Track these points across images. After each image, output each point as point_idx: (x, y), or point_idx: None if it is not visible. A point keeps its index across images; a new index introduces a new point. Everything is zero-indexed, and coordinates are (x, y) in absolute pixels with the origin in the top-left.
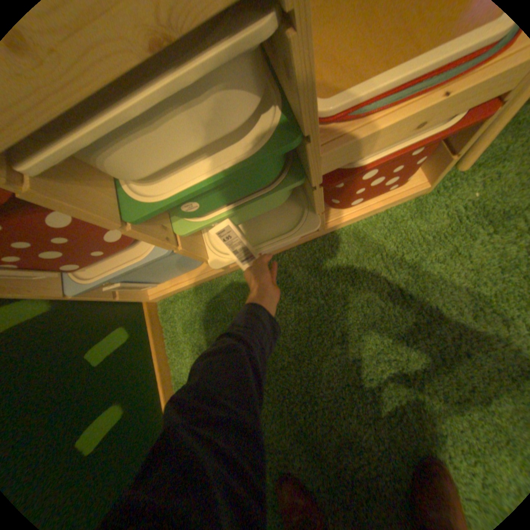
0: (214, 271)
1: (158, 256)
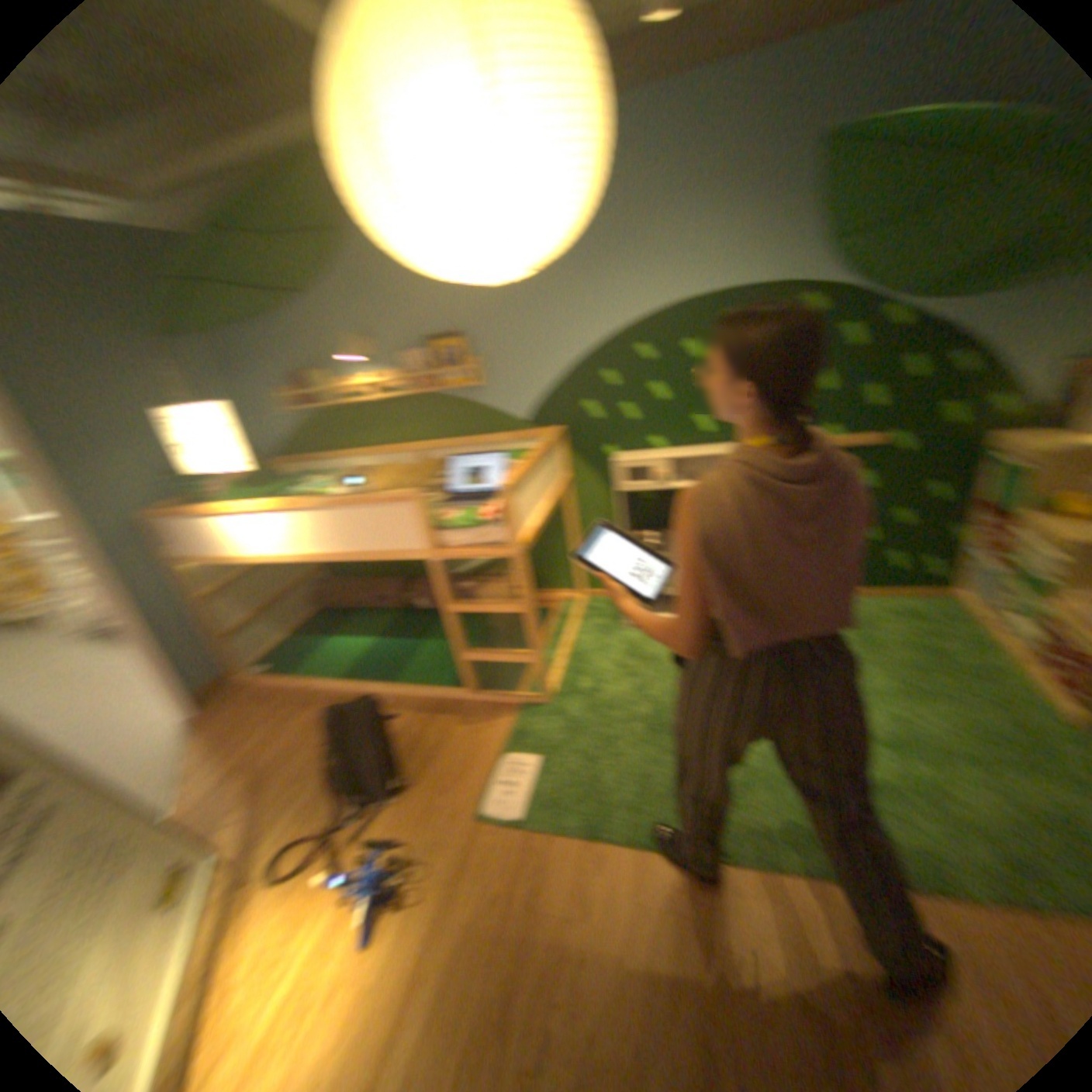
0: (983, 621)
1: (993, 575)
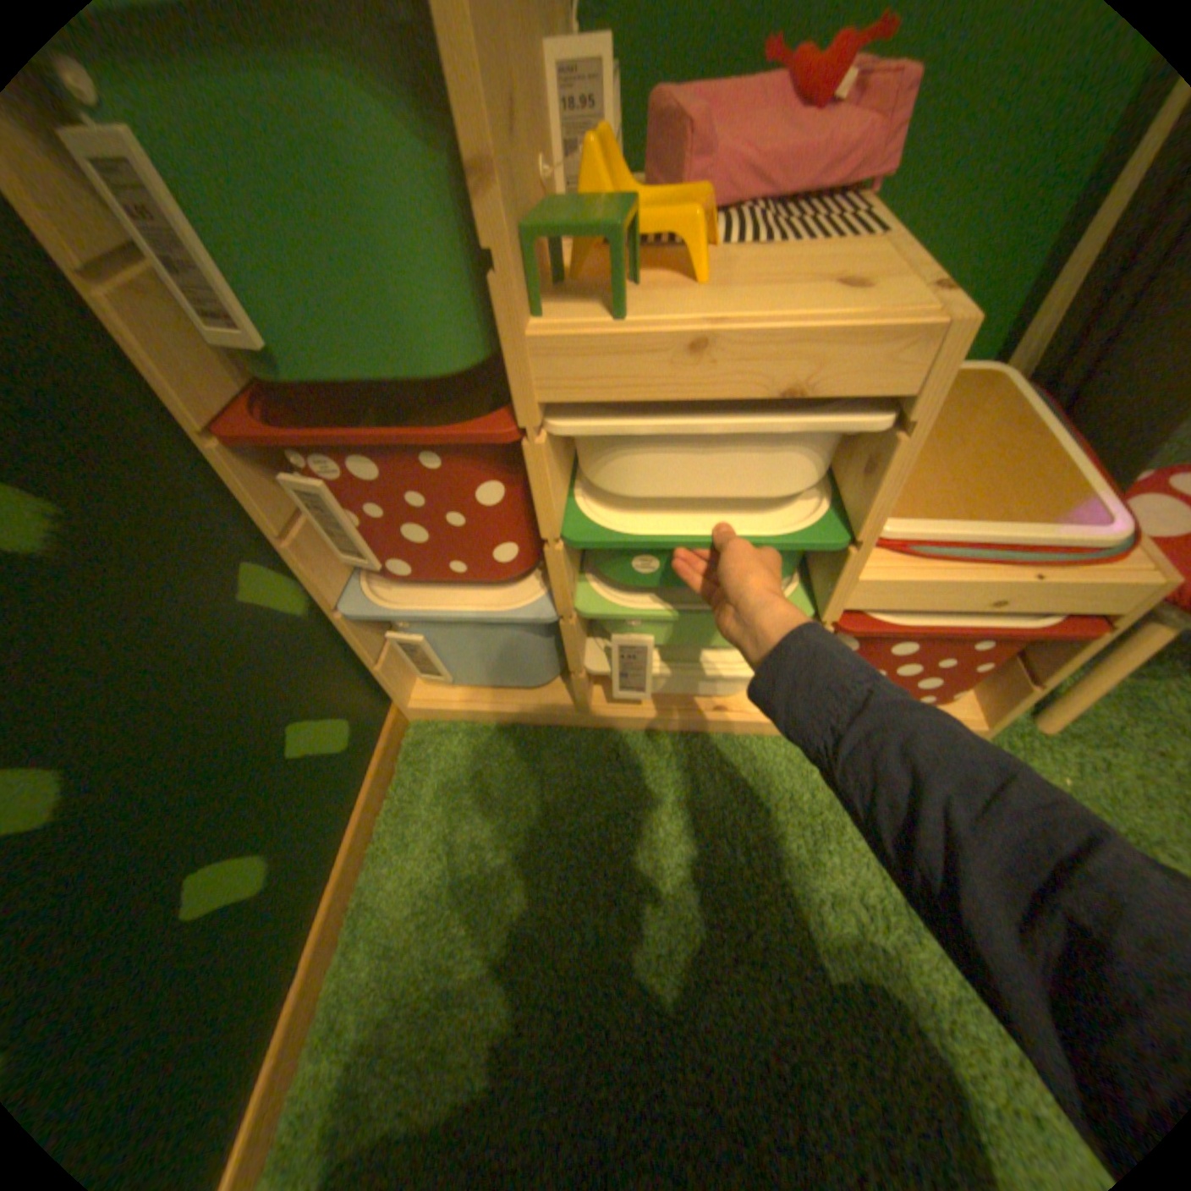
0: (558, 710)
1: (533, 618)
